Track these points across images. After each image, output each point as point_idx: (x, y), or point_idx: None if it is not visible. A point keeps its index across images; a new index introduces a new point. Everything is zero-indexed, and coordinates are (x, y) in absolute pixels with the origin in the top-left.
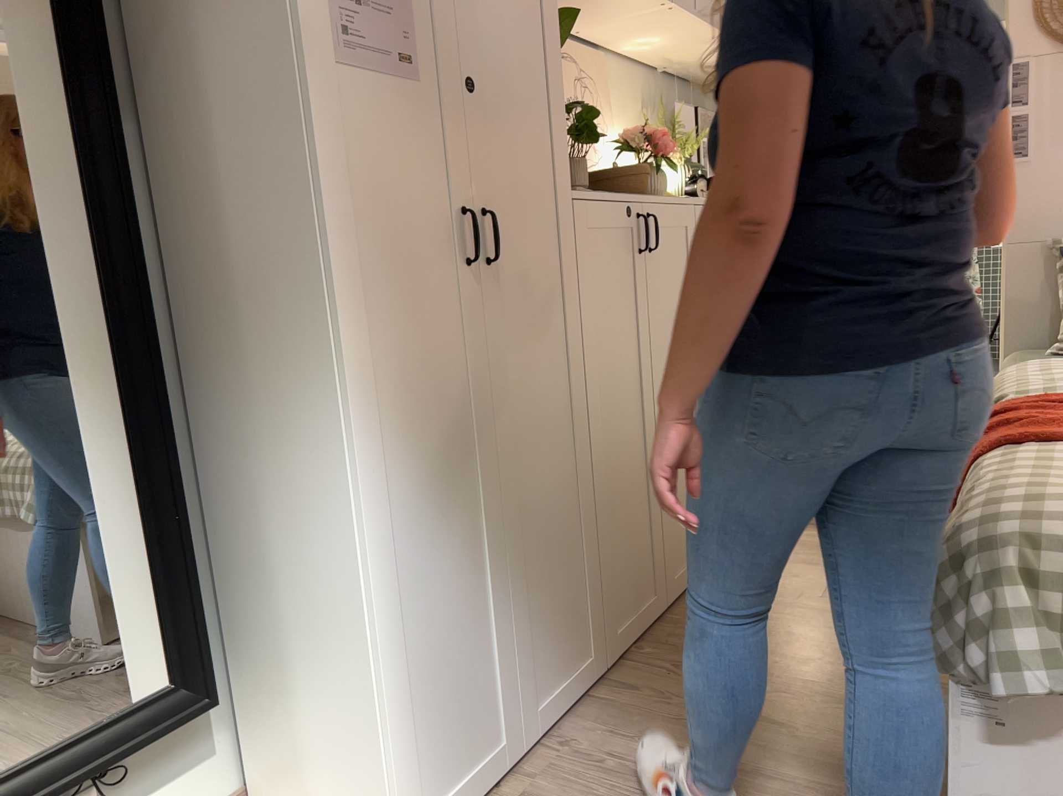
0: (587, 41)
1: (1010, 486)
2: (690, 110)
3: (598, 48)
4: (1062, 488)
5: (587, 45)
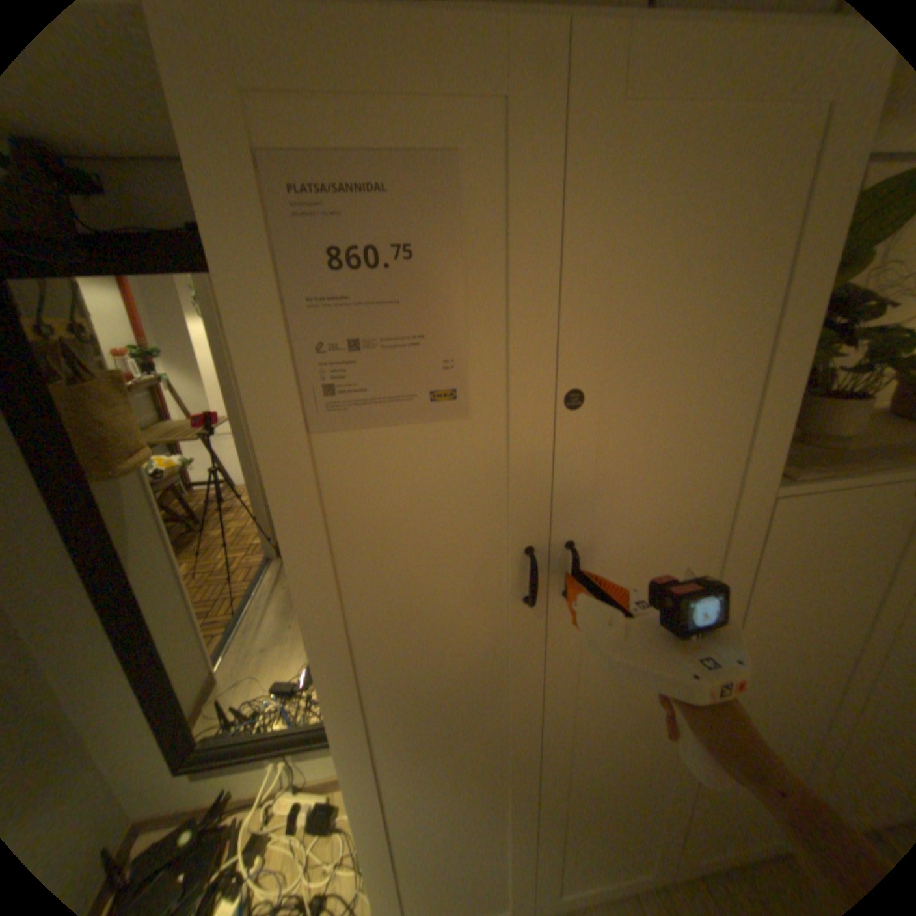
0: None
1: None
2: None
3: None
4: None
5: None
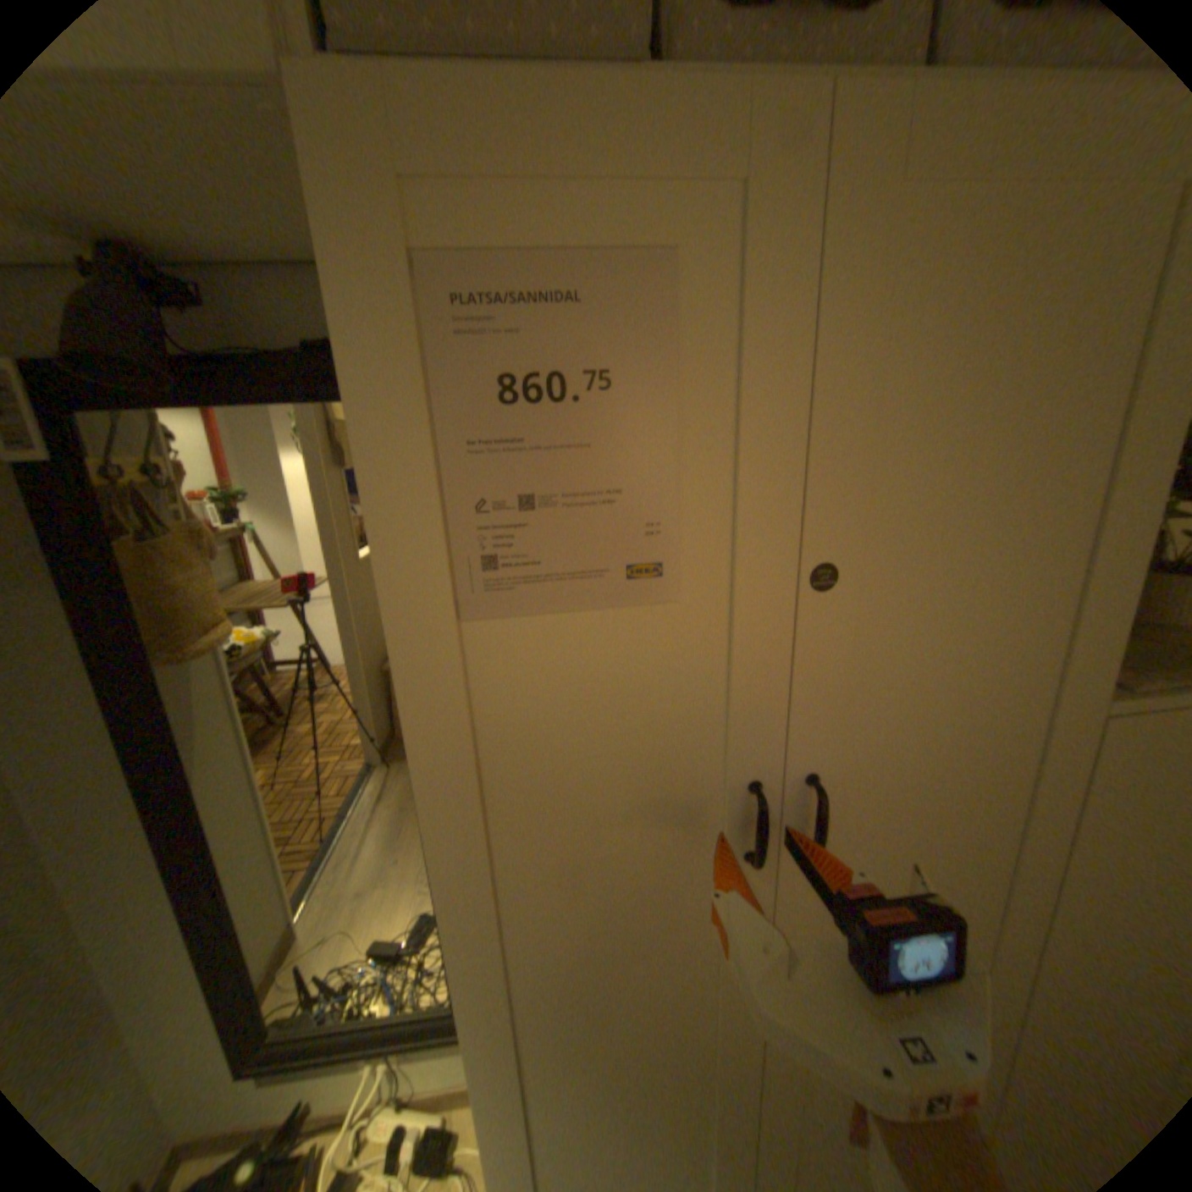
0: None
1: None
2: None
3: None
4: None
5: None
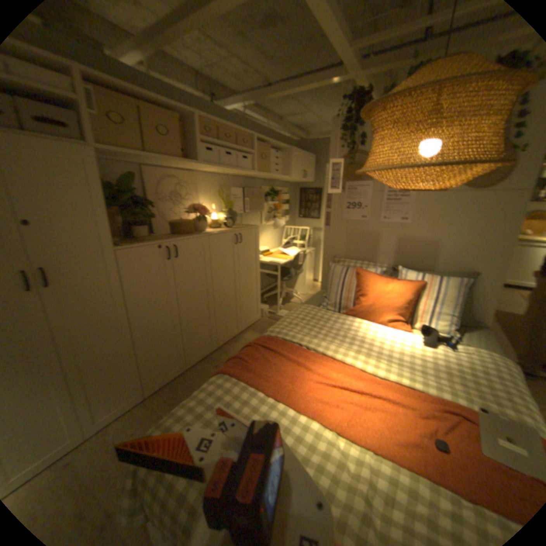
0: (185, 169)
1: (180, 409)
2: (242, 189)
3: (193, 171)
4: (187, 418)
5: (187, 170)
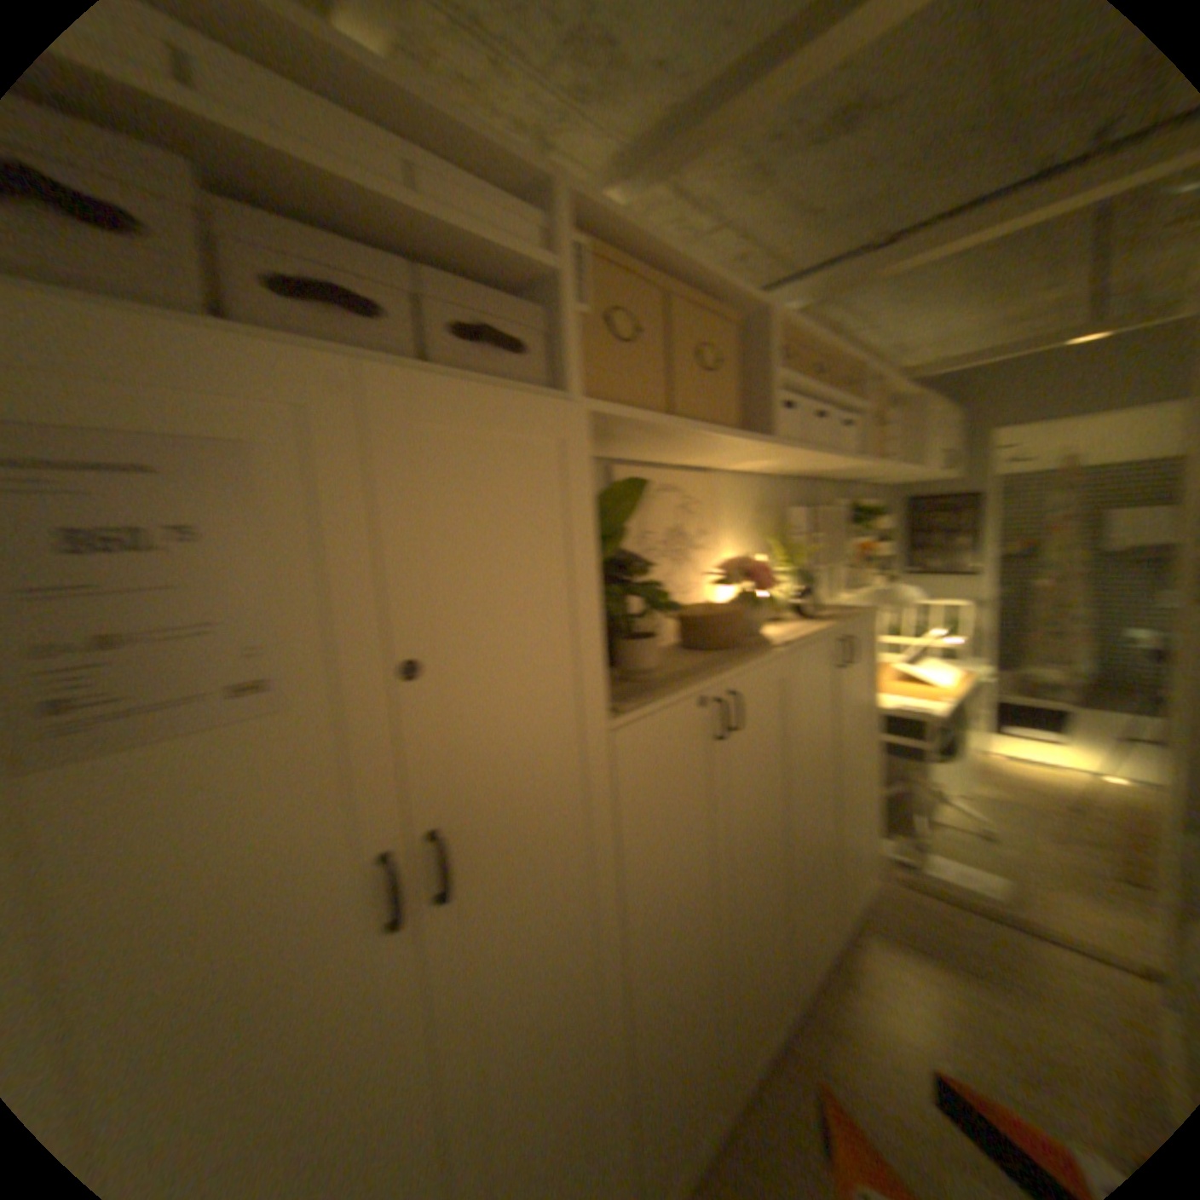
0: (701, 469)
1: None
2: (811, 510)
3: (715, 472)
4: None
5: (703, 471)
